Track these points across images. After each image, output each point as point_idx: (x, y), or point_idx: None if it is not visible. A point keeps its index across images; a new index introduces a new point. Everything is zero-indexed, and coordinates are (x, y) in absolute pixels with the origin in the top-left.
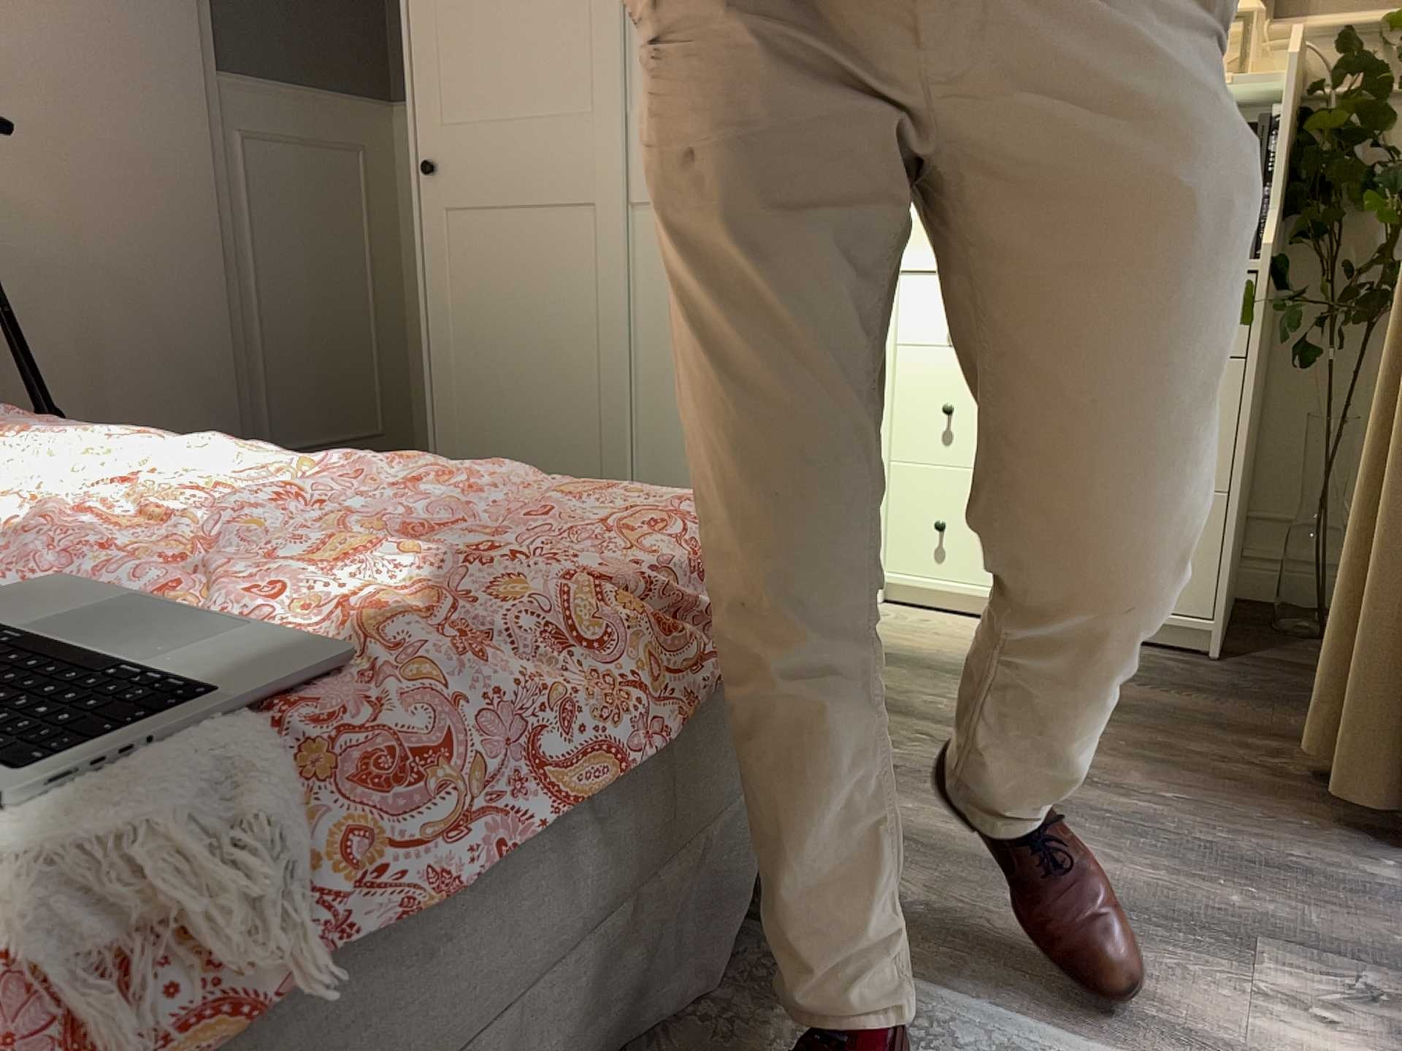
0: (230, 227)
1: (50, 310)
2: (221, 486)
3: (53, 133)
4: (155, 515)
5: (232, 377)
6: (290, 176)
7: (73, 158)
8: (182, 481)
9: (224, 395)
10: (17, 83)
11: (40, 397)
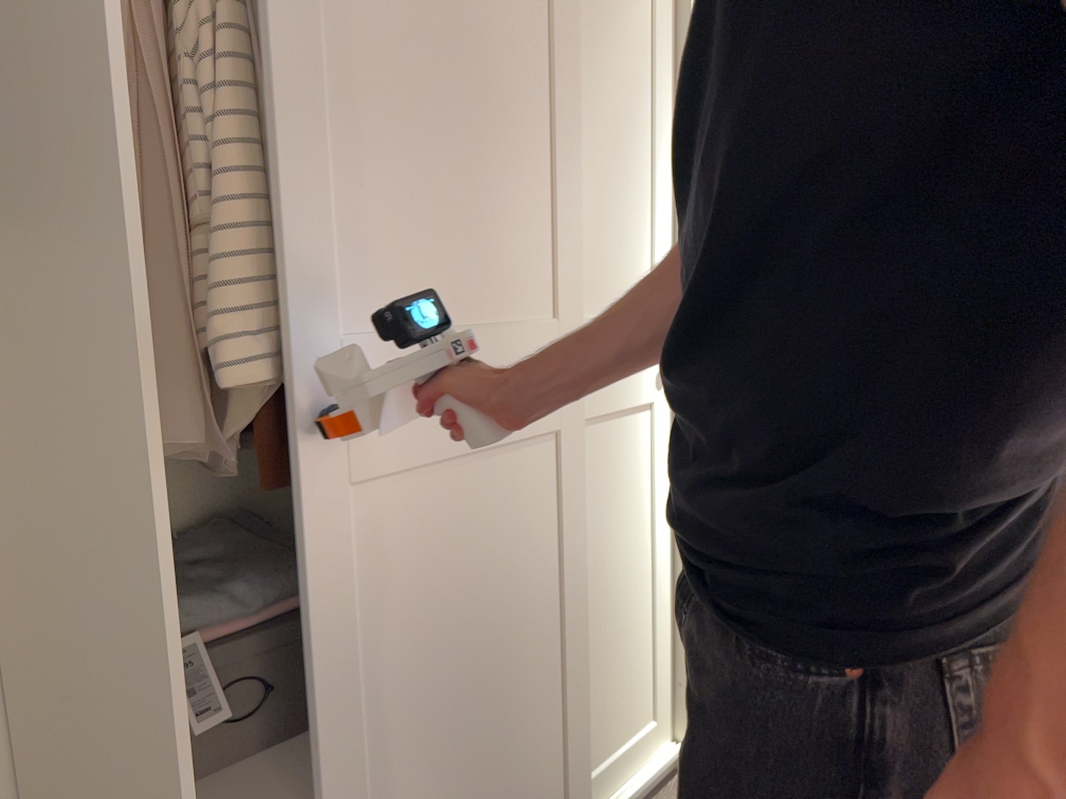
0: None
1: None
2: None
3: None
4: None
5: None
6: None
7: None
8: None
9: None
10: None
11: None
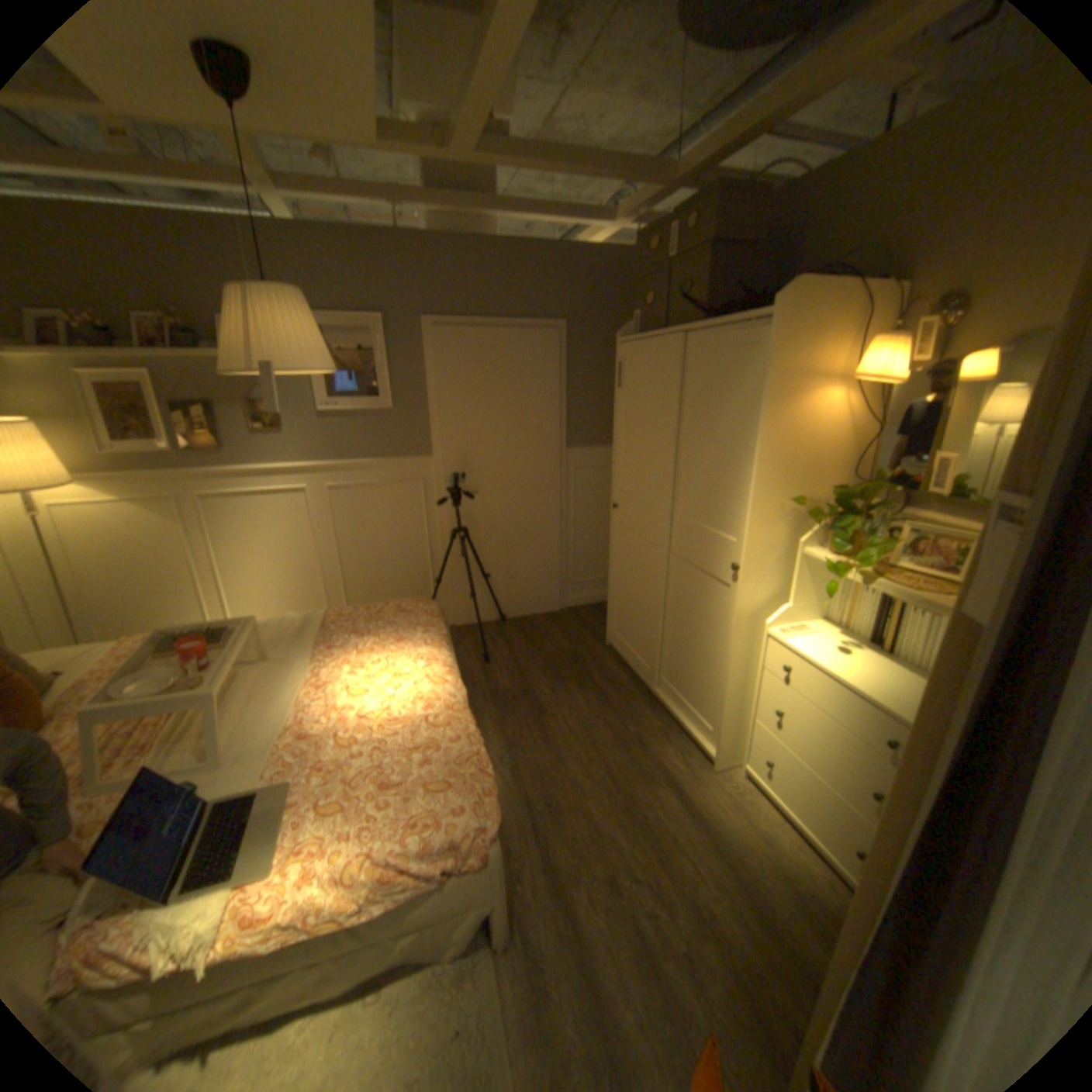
0: (563, 505)
1: (494, 539)
2: (393, 717)
3: (501, 483)
4: (371, 725)
5: (556, 558)
6: (592, 482)
7: (506, 489)
8: (390, 709)
9: (553, 565)
10: (491, 469)
11: (488, 567)
